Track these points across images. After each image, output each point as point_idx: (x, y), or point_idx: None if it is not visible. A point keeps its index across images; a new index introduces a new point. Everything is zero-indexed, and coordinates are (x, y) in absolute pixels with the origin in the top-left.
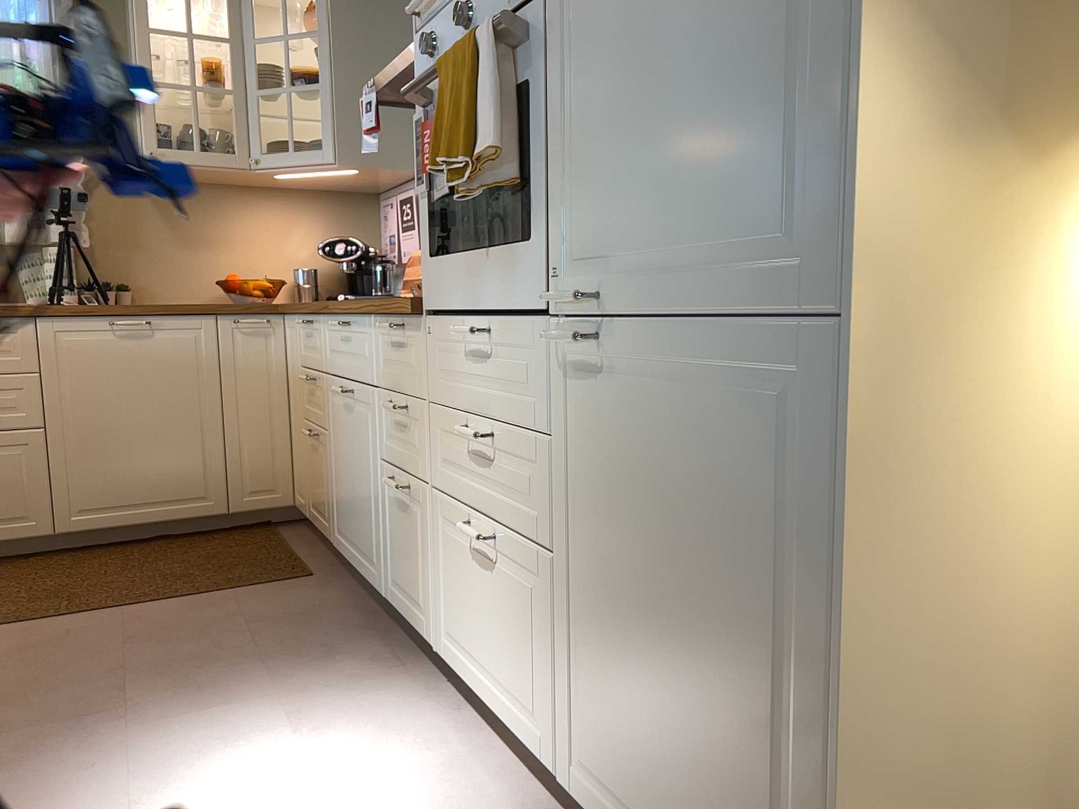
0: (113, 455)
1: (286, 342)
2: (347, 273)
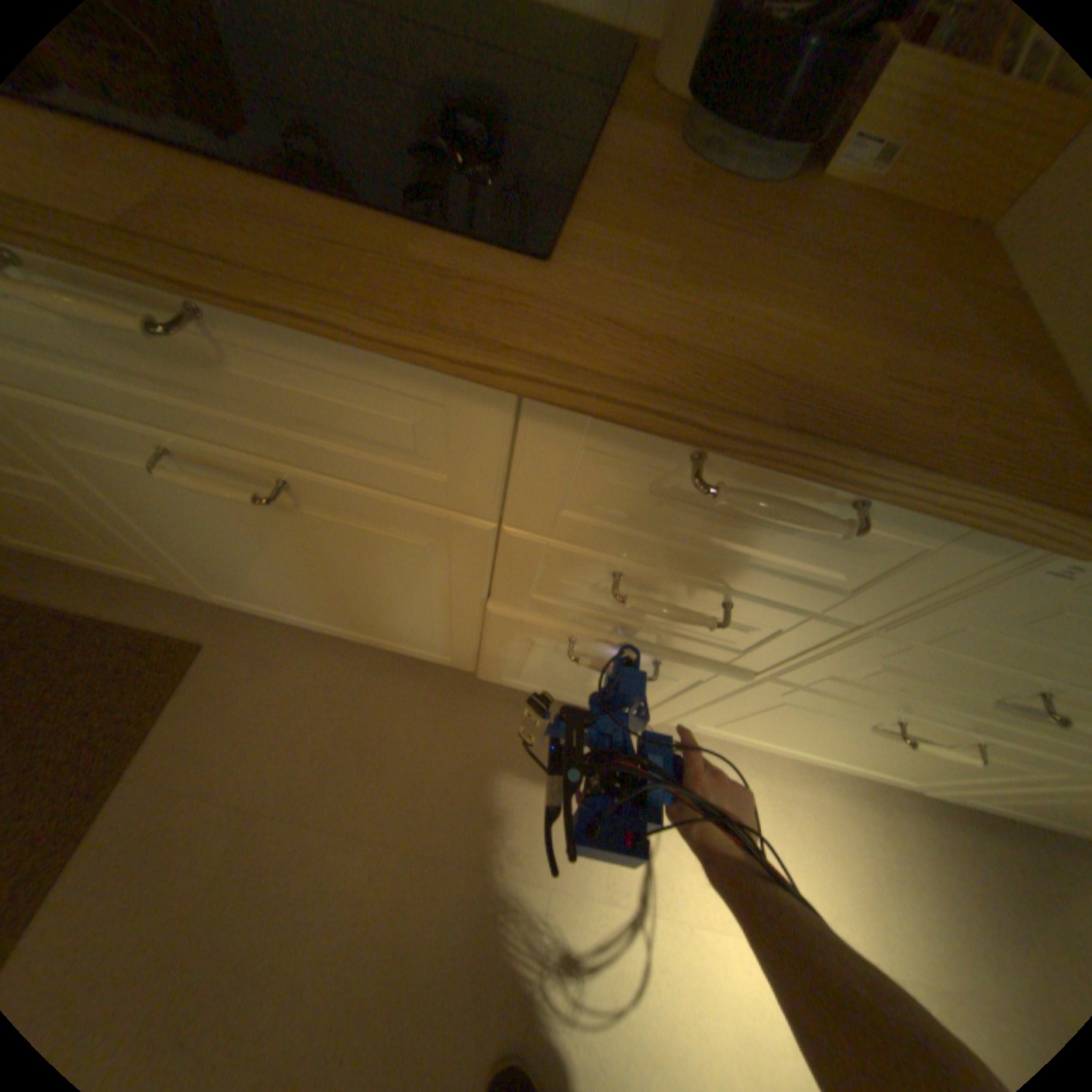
0: None
1: None
2: None
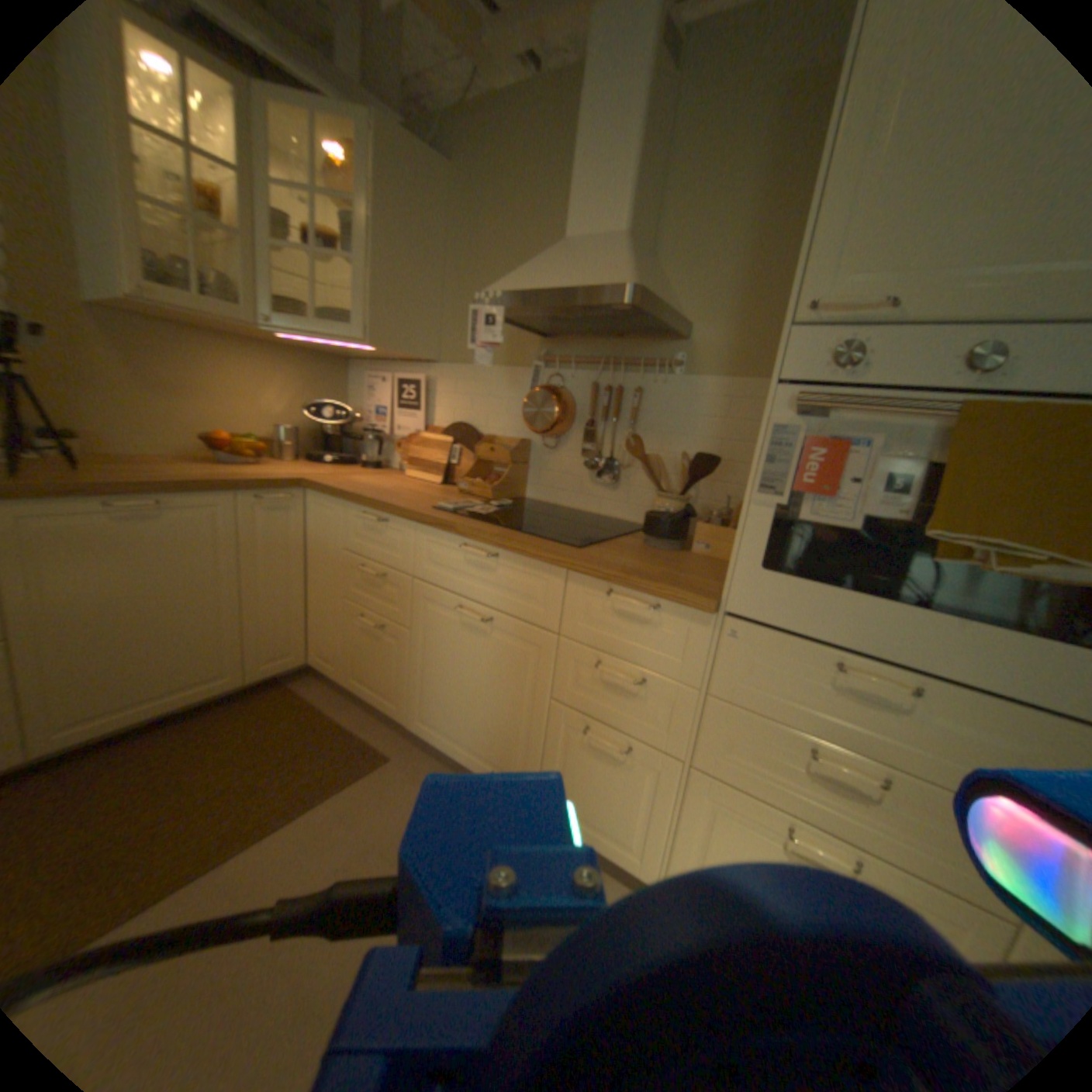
0: (103, 657)
1: (305, 518)
2: (321, 433)
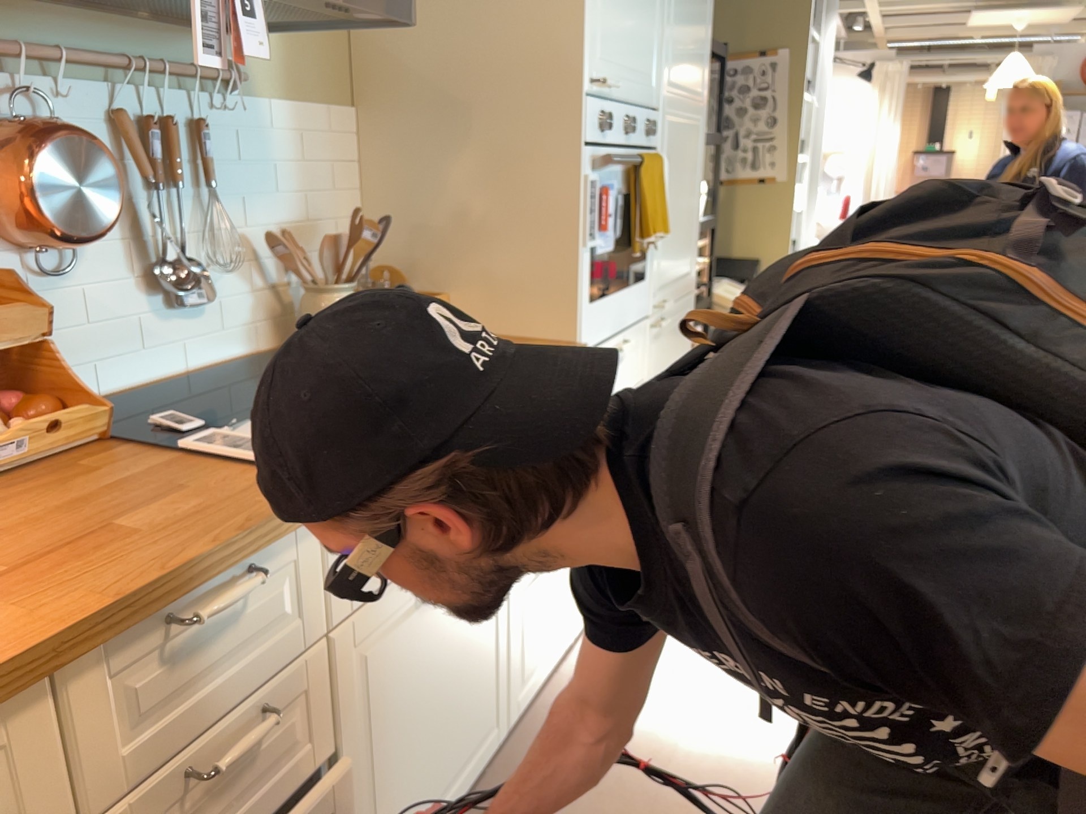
0: None
1: None
2: None
